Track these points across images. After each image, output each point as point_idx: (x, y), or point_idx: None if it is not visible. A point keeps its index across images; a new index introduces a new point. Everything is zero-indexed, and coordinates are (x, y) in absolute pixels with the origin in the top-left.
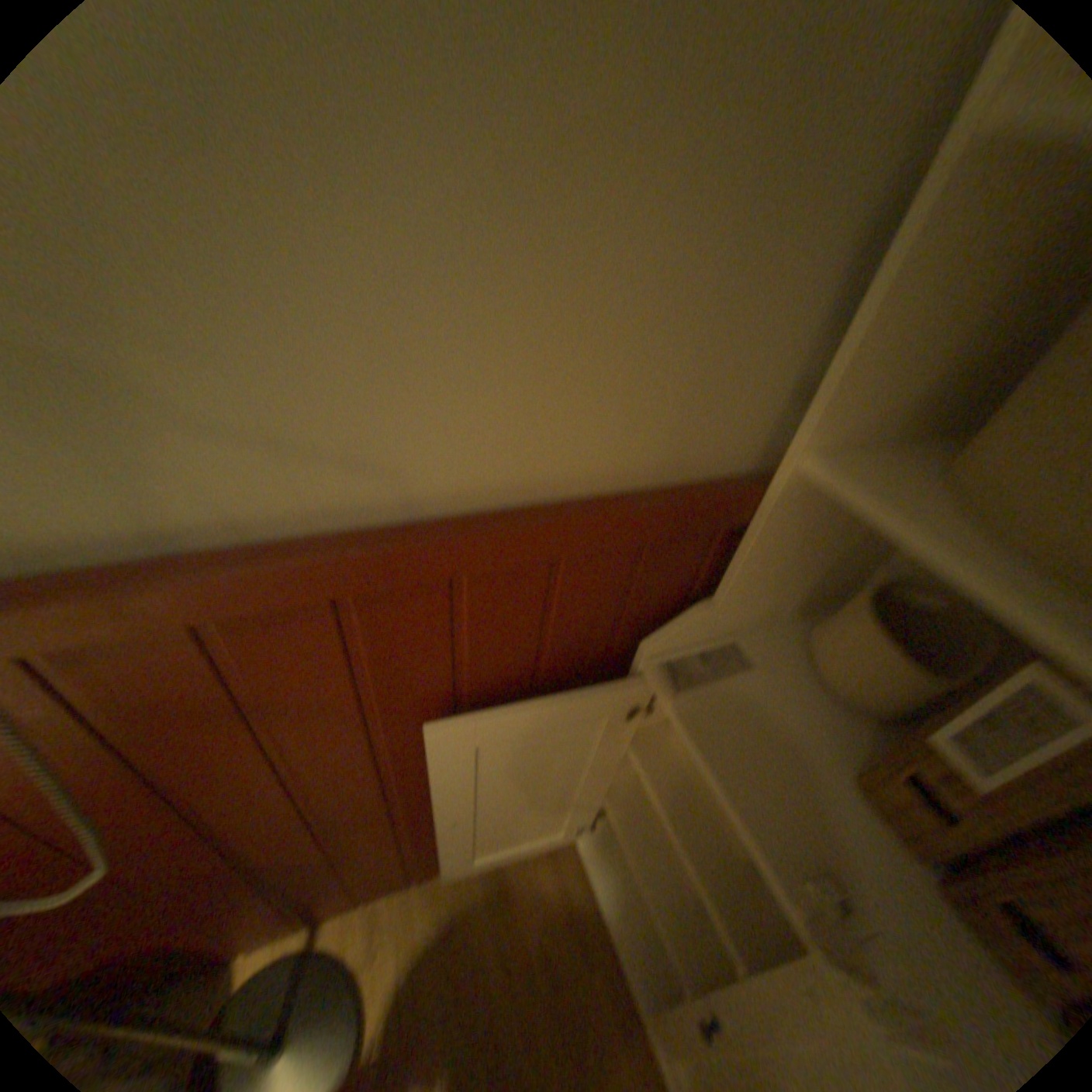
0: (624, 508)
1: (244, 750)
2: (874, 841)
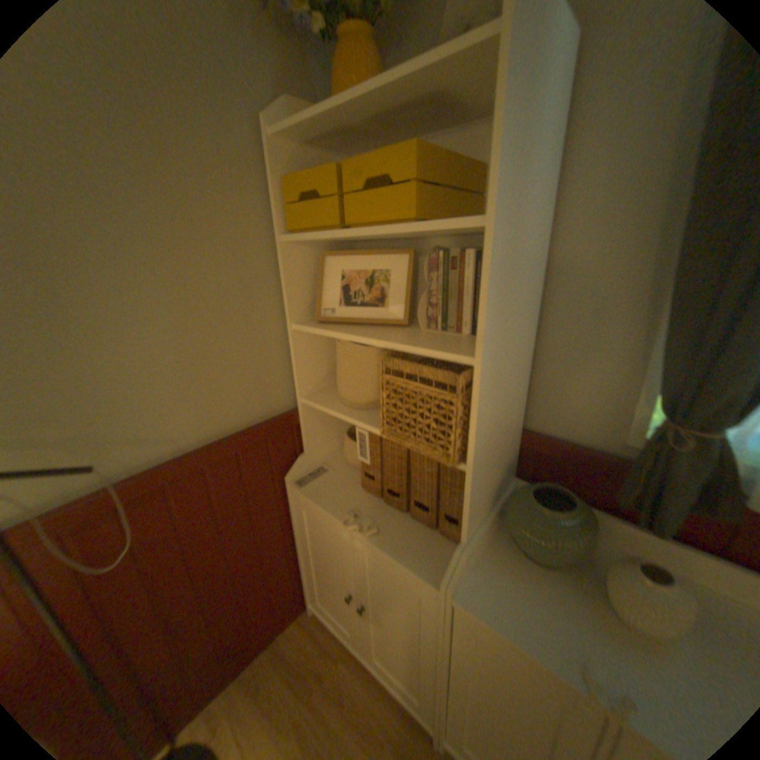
0: (250, 431)
1: (132, 572)
2: (364, 500)
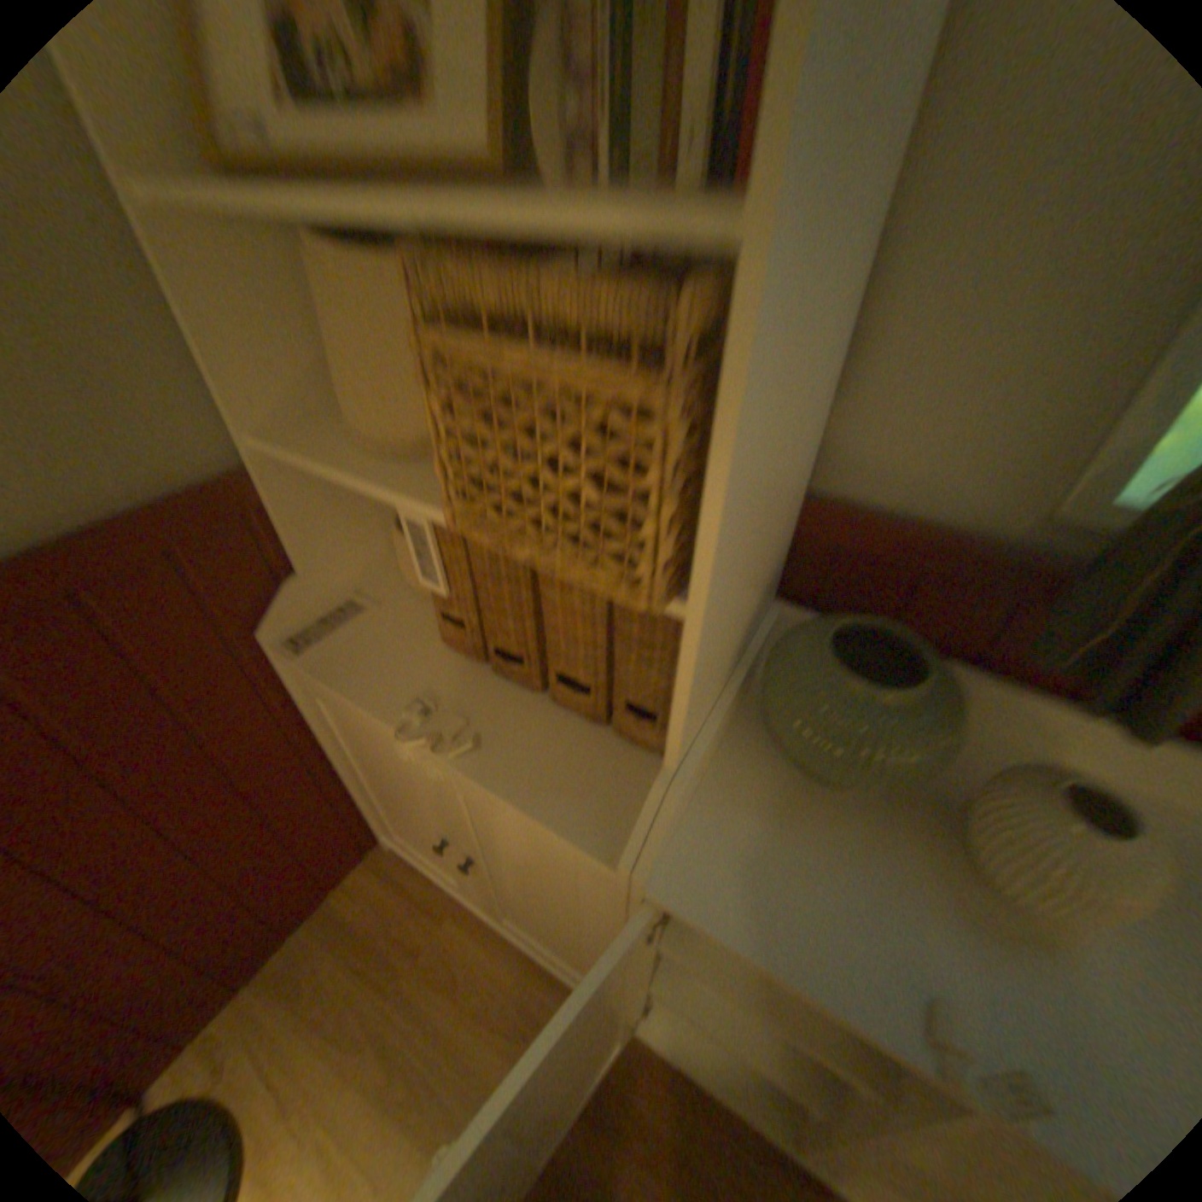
0: (87, 529)
1: None
2: (448, 666)
